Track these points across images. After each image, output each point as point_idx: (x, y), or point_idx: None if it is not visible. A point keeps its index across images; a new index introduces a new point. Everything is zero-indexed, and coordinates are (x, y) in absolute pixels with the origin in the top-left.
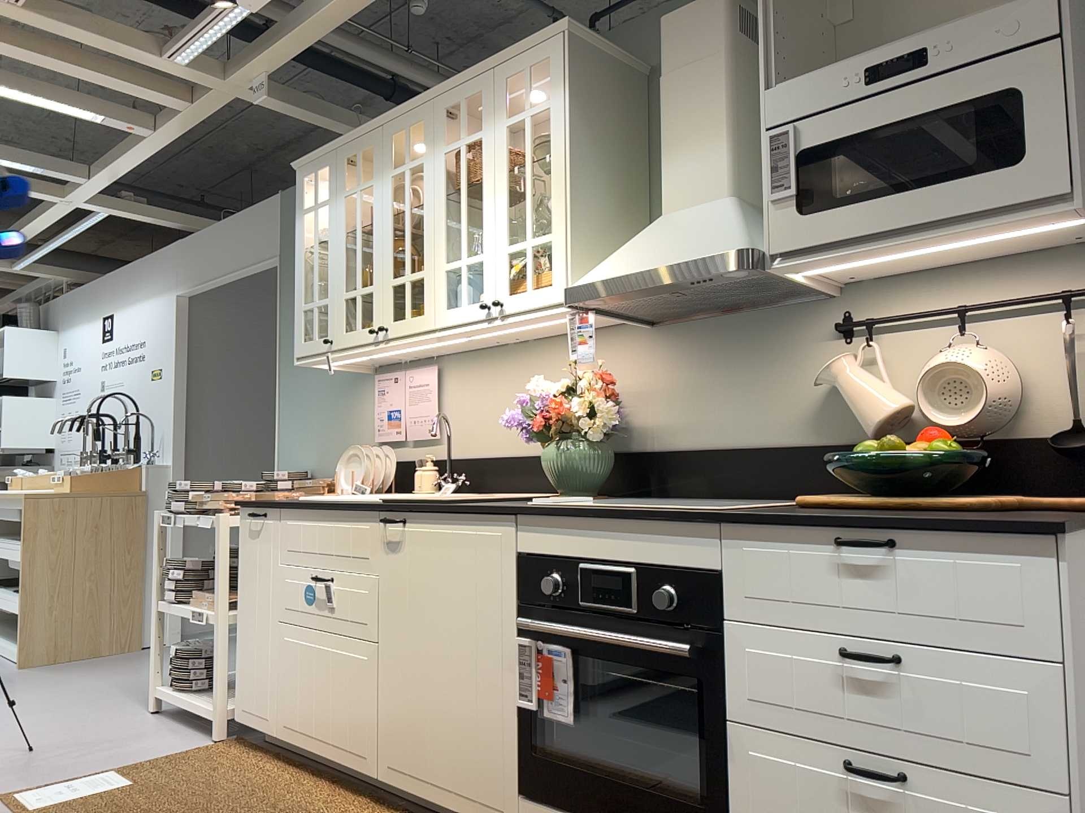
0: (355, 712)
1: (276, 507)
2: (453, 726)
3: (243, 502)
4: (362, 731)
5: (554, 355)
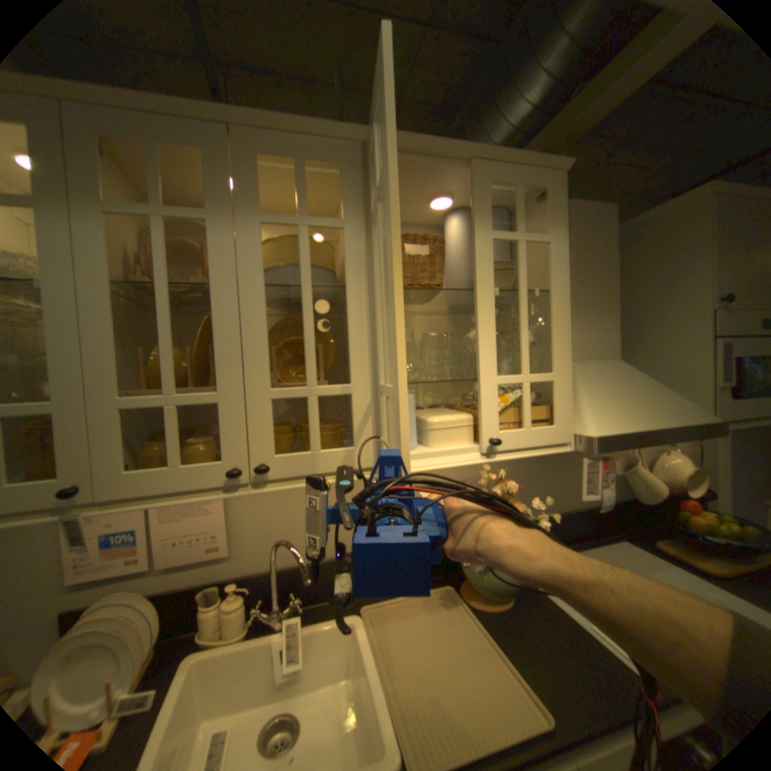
0: None
1: None
2: None
3: None
4: None
5: None
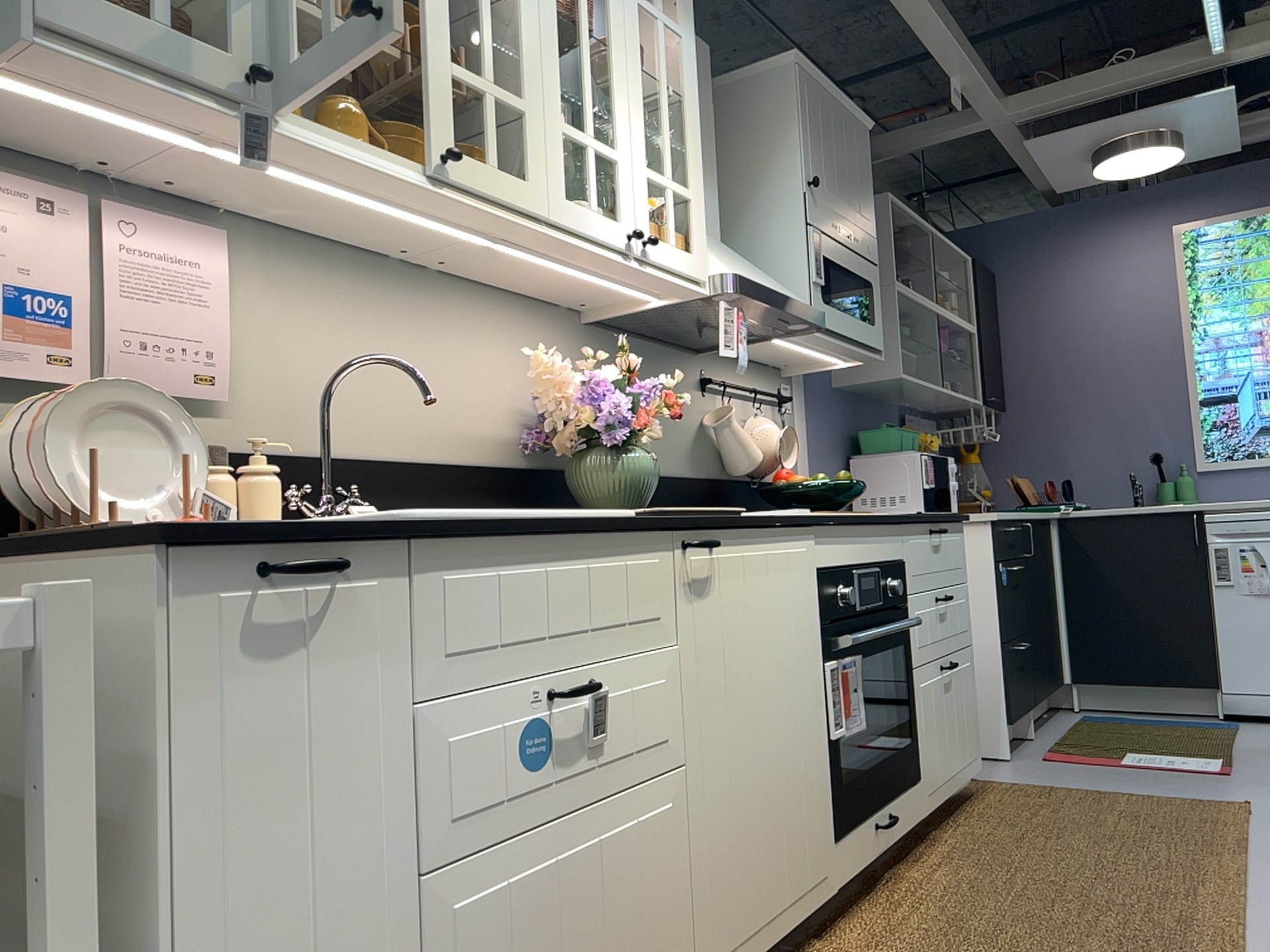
0: (658, 924)
1: (407, 535)
2: (783, 814)
3: (213, 528)
4: (671, 948)
5: (472, 312)
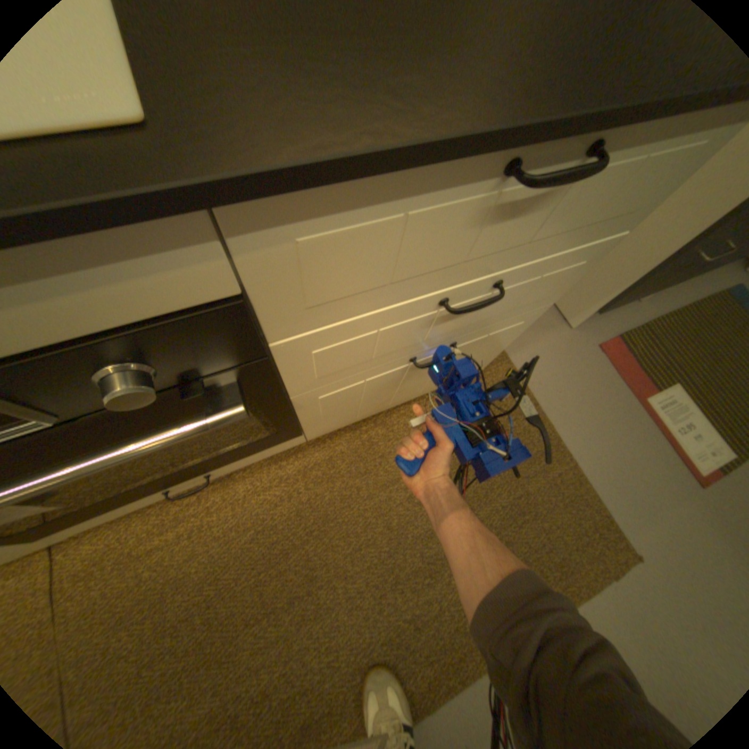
0: None
1: None
2: None
3: None
4: None
5: None
